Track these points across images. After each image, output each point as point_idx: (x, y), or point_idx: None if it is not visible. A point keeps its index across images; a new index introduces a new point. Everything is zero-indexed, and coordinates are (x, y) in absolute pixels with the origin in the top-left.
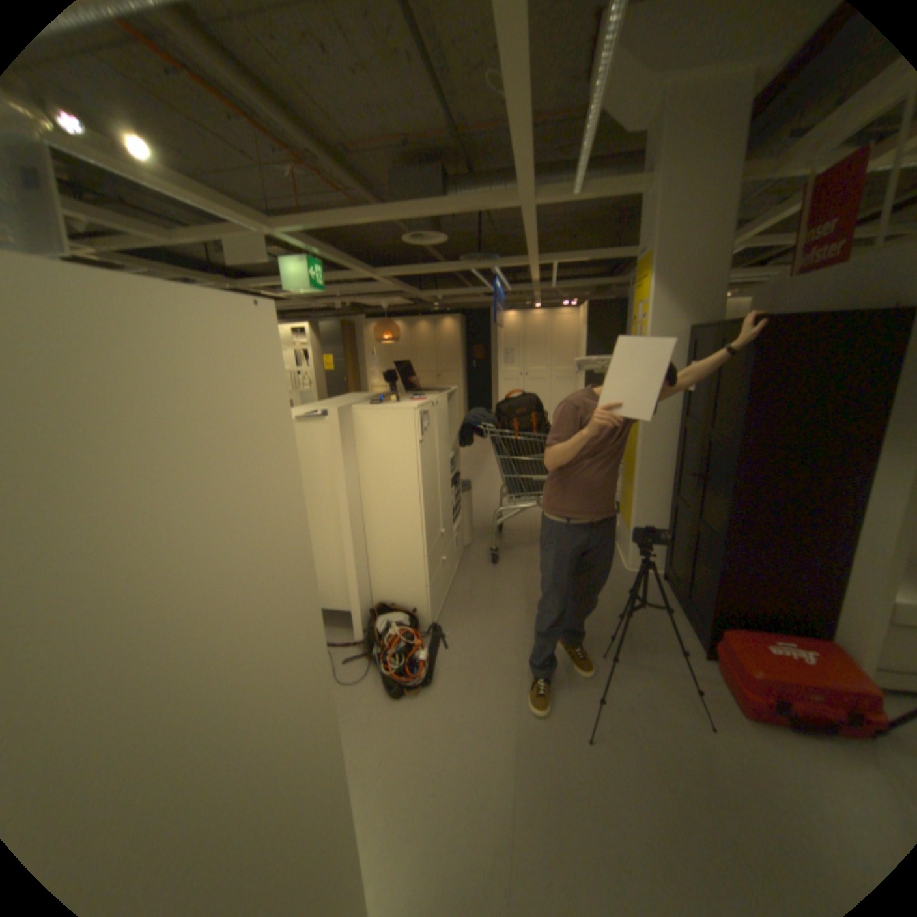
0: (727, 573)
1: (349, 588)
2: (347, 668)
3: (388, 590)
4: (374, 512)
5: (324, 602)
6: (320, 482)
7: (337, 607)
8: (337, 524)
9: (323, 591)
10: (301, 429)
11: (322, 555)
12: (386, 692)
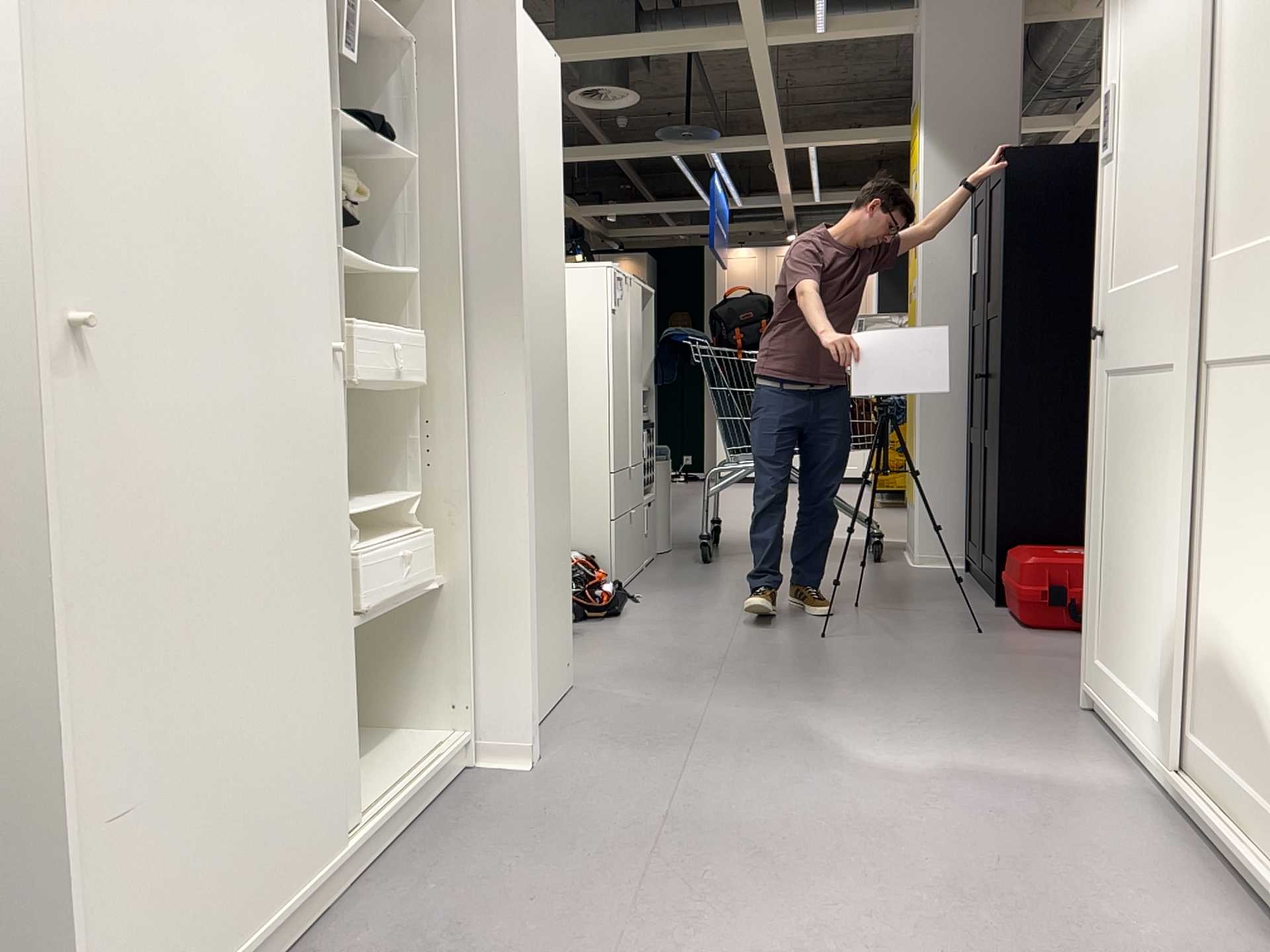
0: (1002, 469)
1: None
2: None
3: None
4: None
5: None
6: None
7: None
8: None
9: None
10: None
11: None
12: None
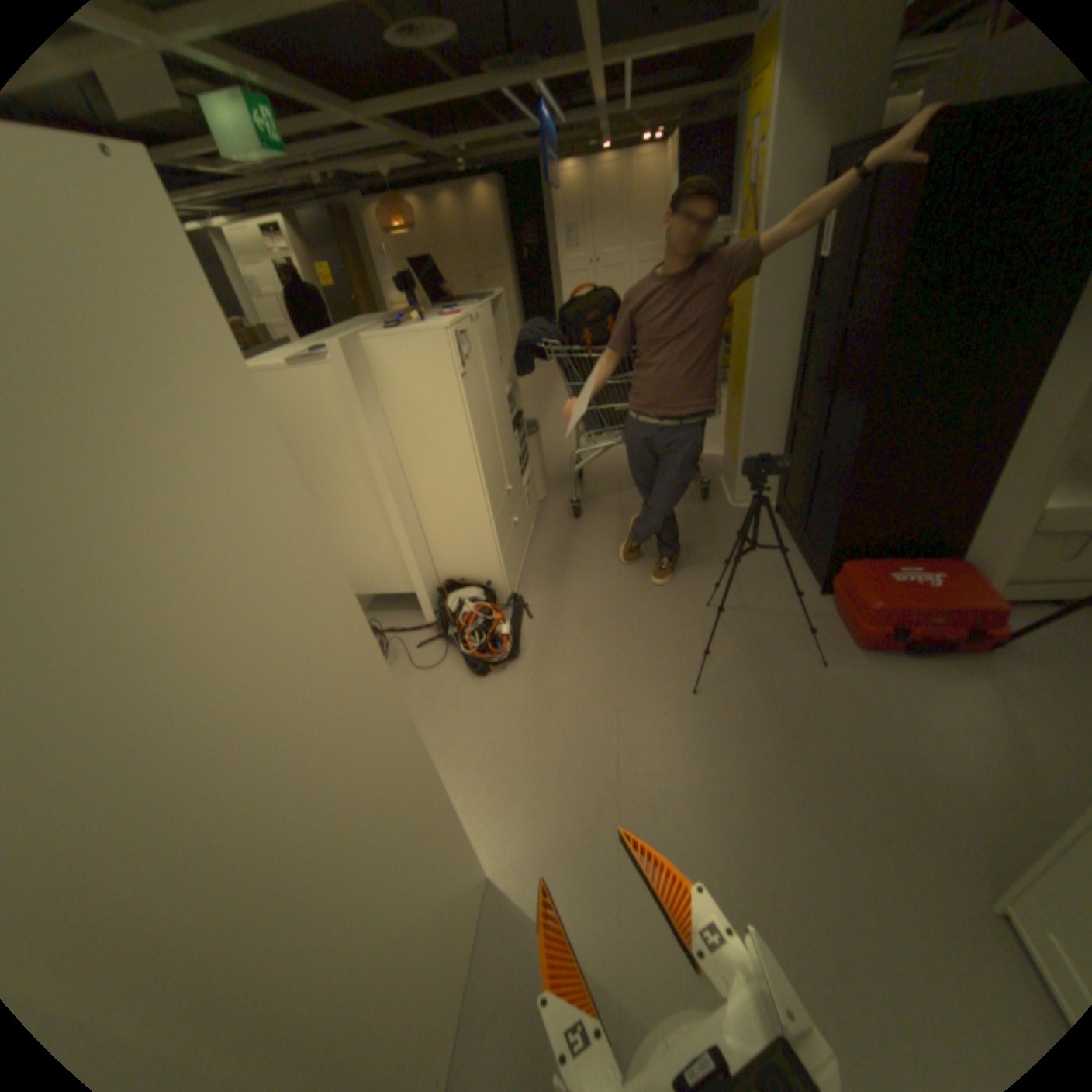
0: (853, 497)
1: (408, 568)
2: (424, 652)
3: (454, 564)
4: (420, 476)
5: (383, 586)
6: (342, 446)
7: (399, 590)
8: (376, 496)
9: (379, 575)
10: (298, 376)
11: (368, 534)
12: (470, 671)
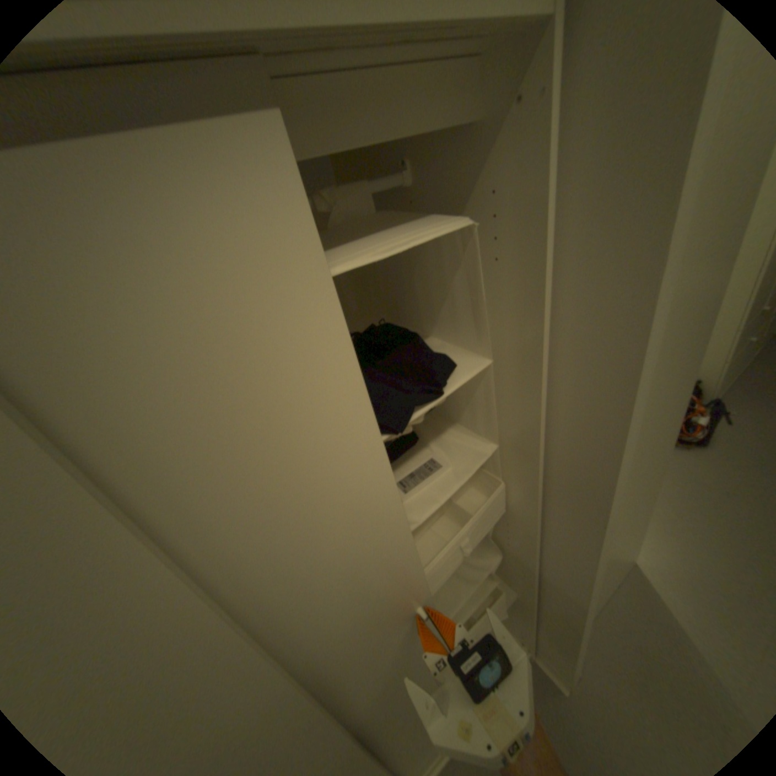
0: None
1: None
2: None
3: None
4: None
5: None
6: None
7: None
8: None
9: None
10: None
11: None
12: None
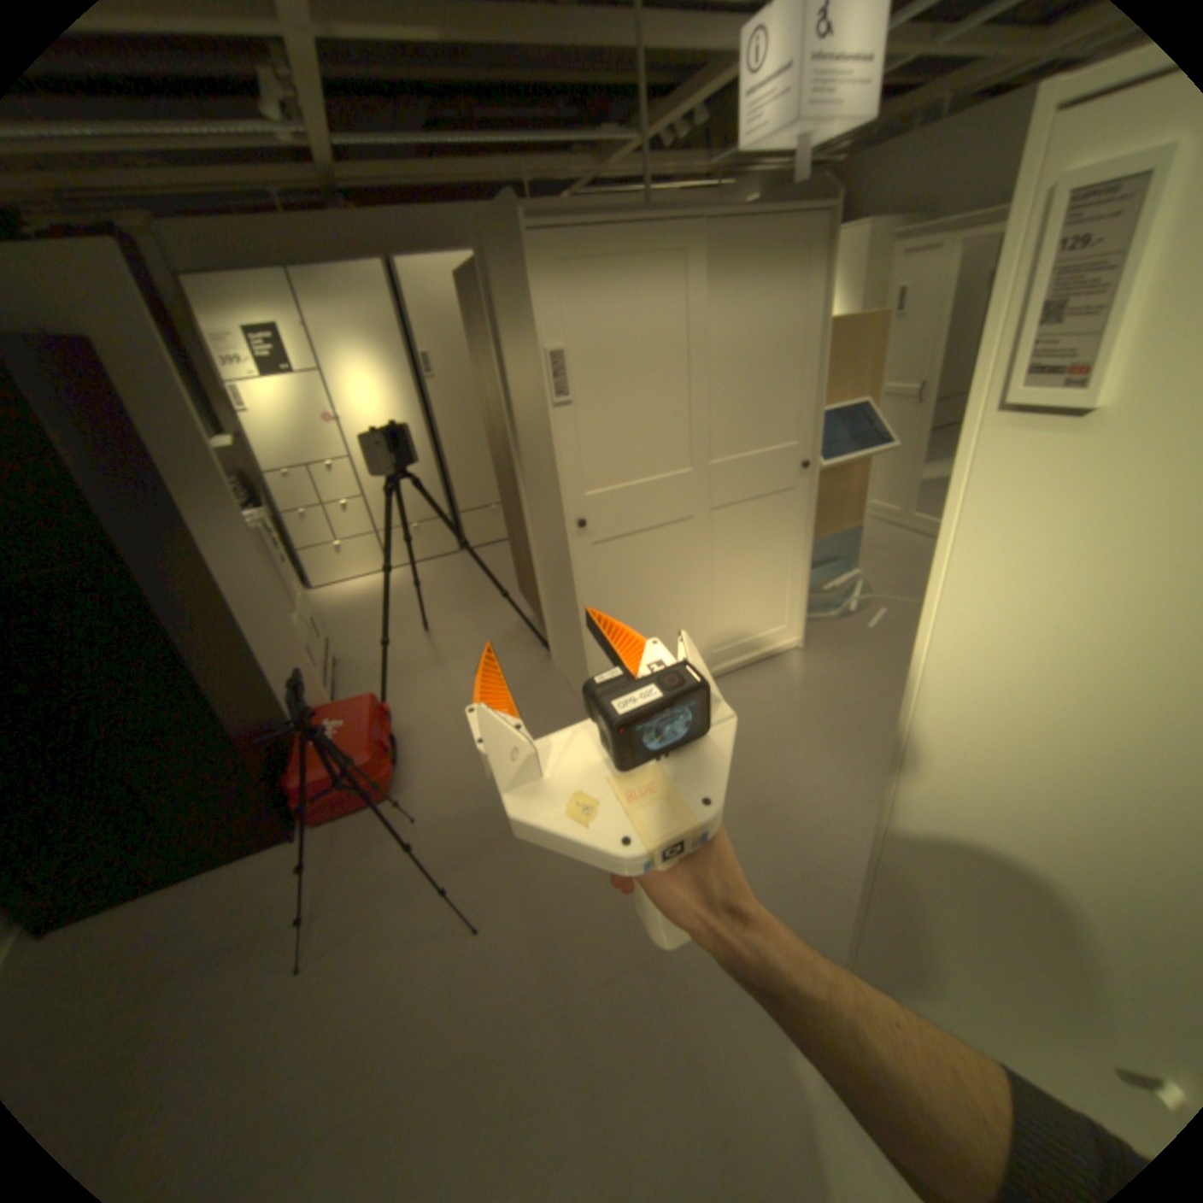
0: (234, 732)
1: None
2: None
3: None
4: None
5: None
6: None
7: None
8: None
9: None
10: None
11: None
12: None
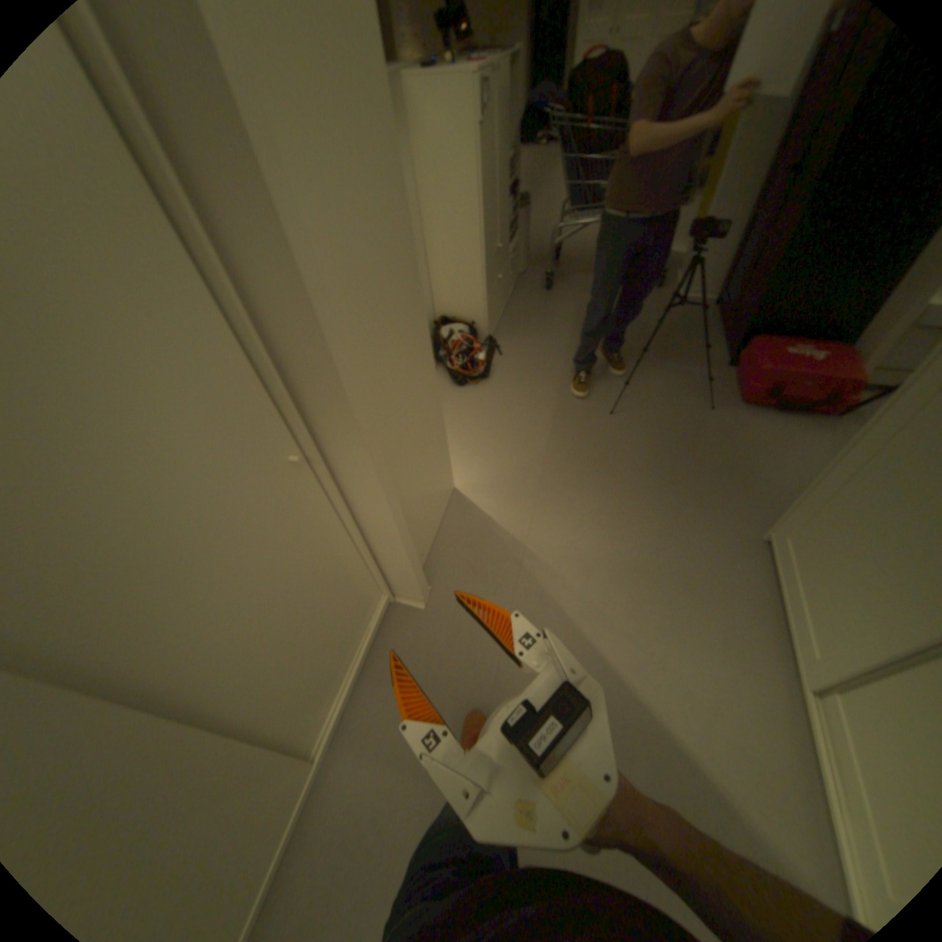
0: (778, 280)
1: None
2: None
3: (451, 304)
4: (435, 220)
5: None
6: None
7: None
8: None
9: None
10: None
11: None
12: (454, 383)
